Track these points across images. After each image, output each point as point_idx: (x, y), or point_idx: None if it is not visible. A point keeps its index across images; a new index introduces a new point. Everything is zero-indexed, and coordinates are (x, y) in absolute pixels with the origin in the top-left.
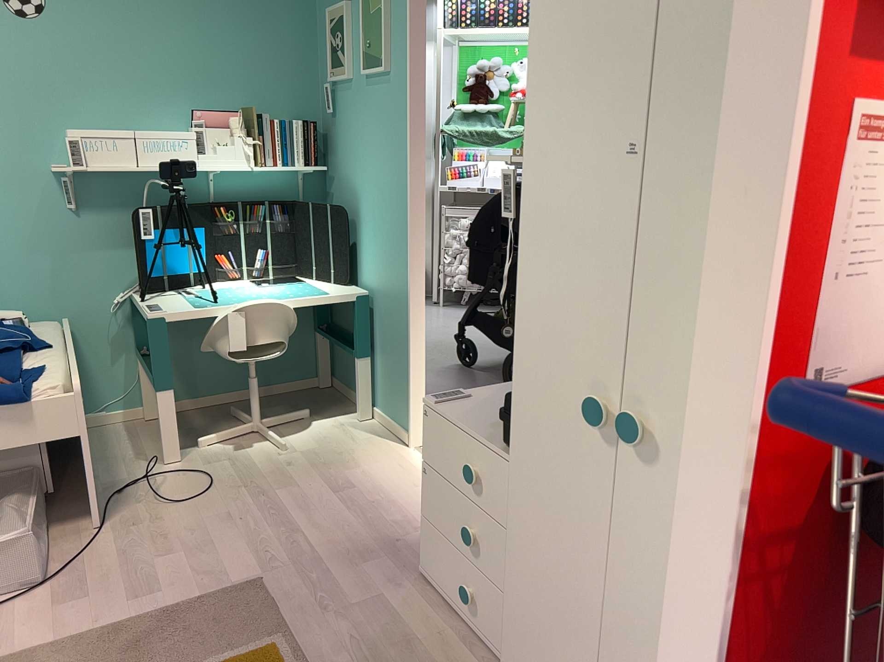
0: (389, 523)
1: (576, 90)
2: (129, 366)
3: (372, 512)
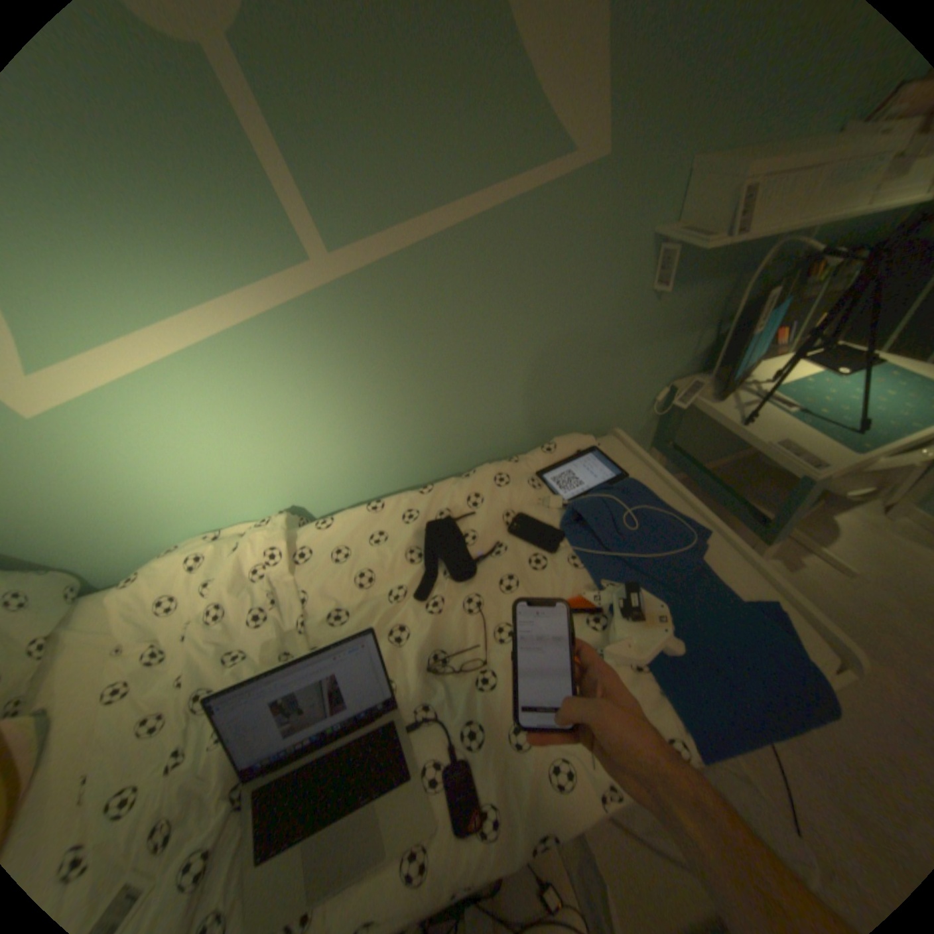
0: None
1: None
2: None
3: None
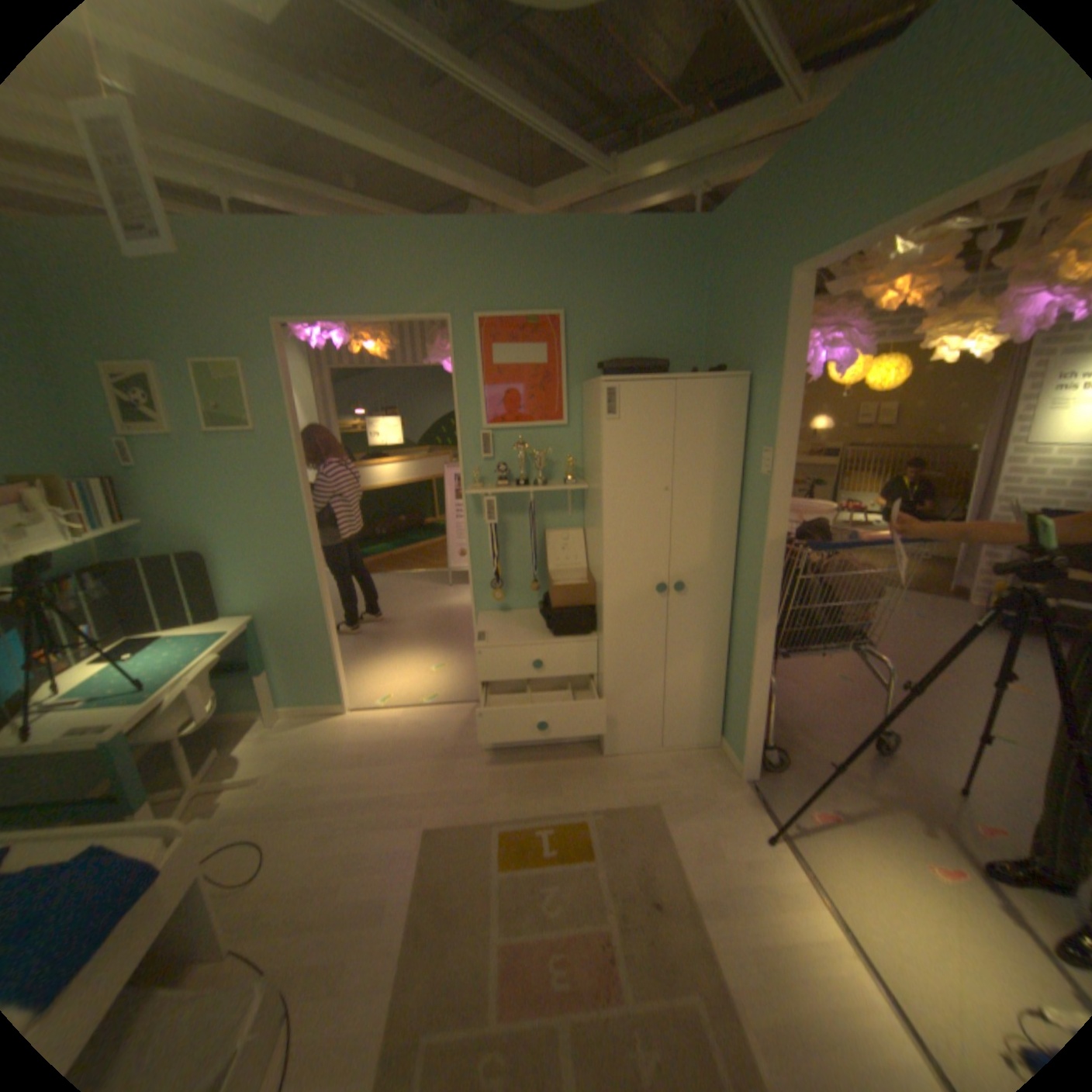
0: (423, 750)
1: (634, 472)
2: None
3: (403, 755)
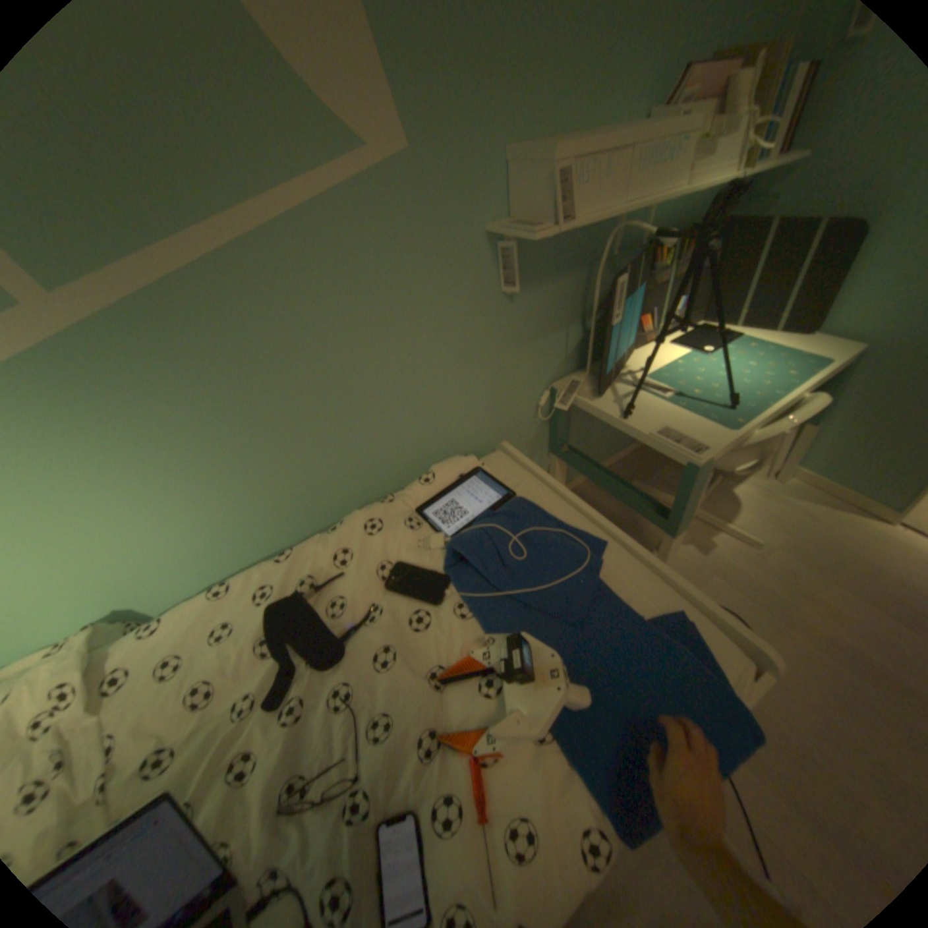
0: None
1: None
2: (539, 464)
3: None
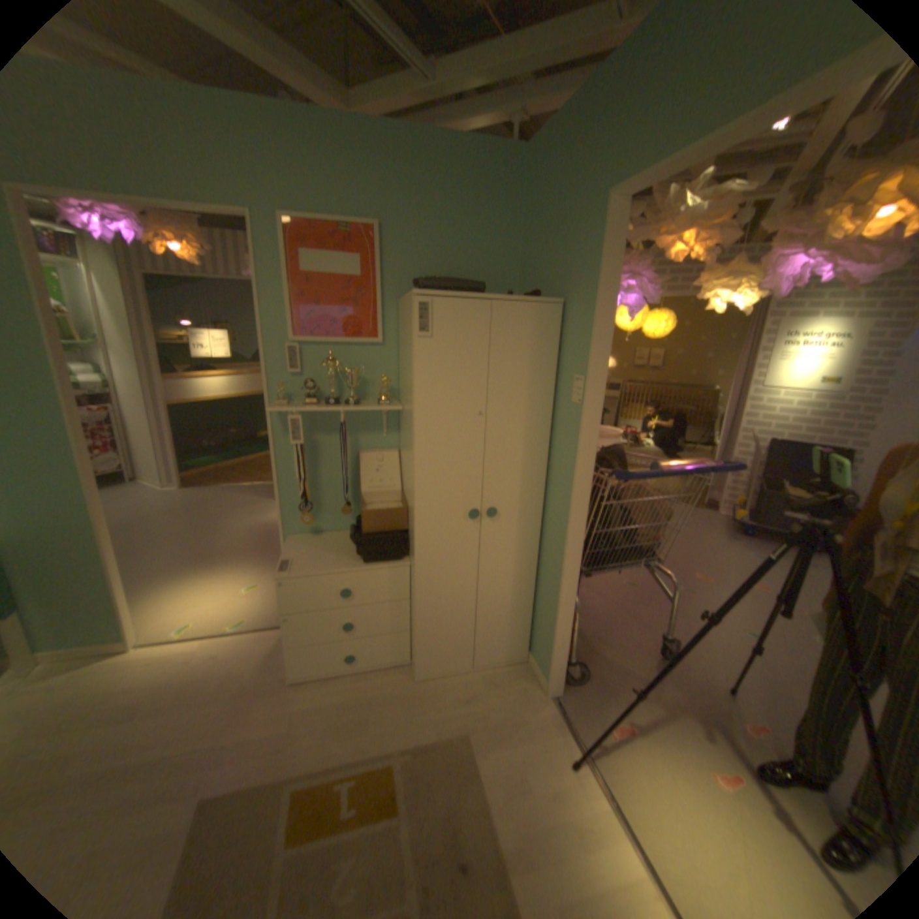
0: (217, 690)
1: (448, 394)
2: None
3: (192, 698)
